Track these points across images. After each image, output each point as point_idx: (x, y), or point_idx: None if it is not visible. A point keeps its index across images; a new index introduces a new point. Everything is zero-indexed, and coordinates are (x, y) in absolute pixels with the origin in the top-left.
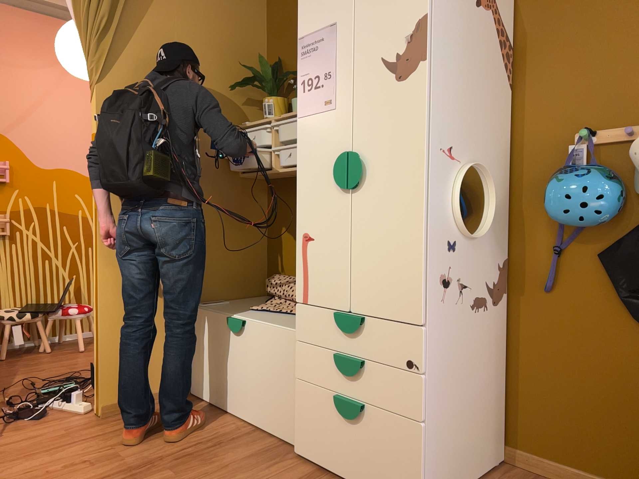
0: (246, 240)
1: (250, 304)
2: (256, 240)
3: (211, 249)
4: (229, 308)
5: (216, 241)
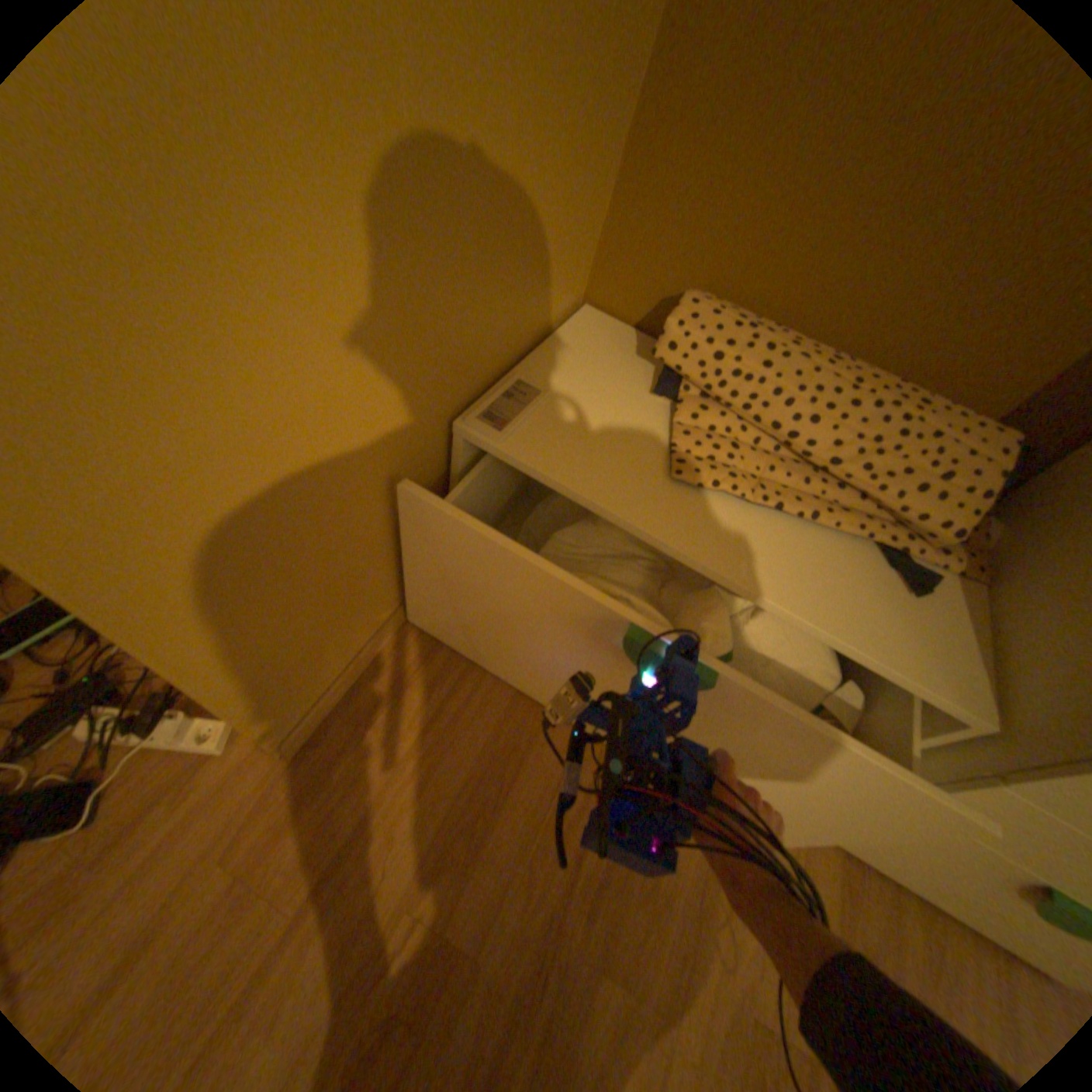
0: (609, 101)
1: (622, 396)
2: (627, 96)
3: (520, 181)
4: (610, 462)
5: (541, 125)
